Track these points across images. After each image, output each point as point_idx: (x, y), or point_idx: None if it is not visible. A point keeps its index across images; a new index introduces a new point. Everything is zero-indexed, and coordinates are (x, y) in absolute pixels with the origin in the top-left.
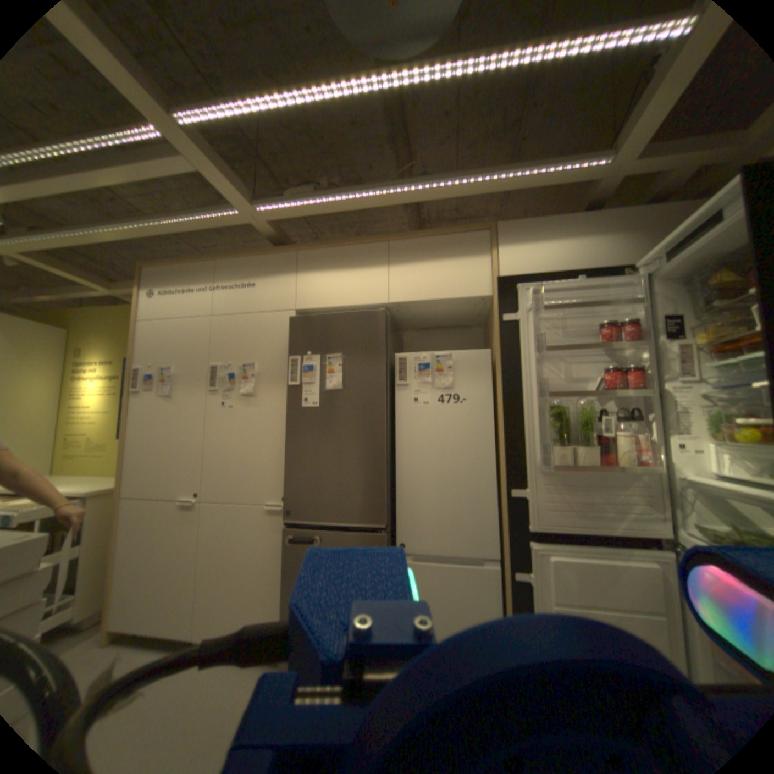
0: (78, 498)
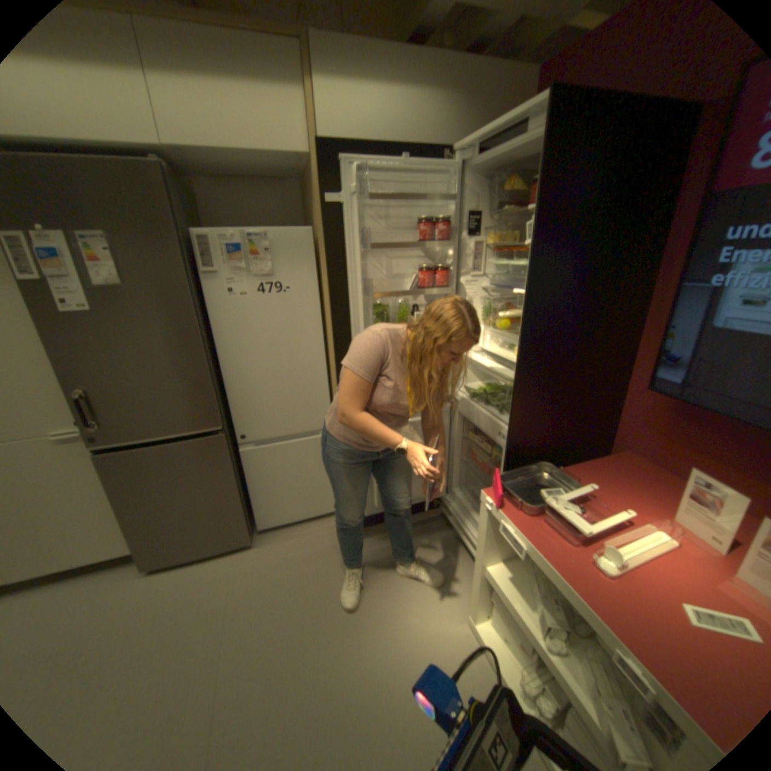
0: None
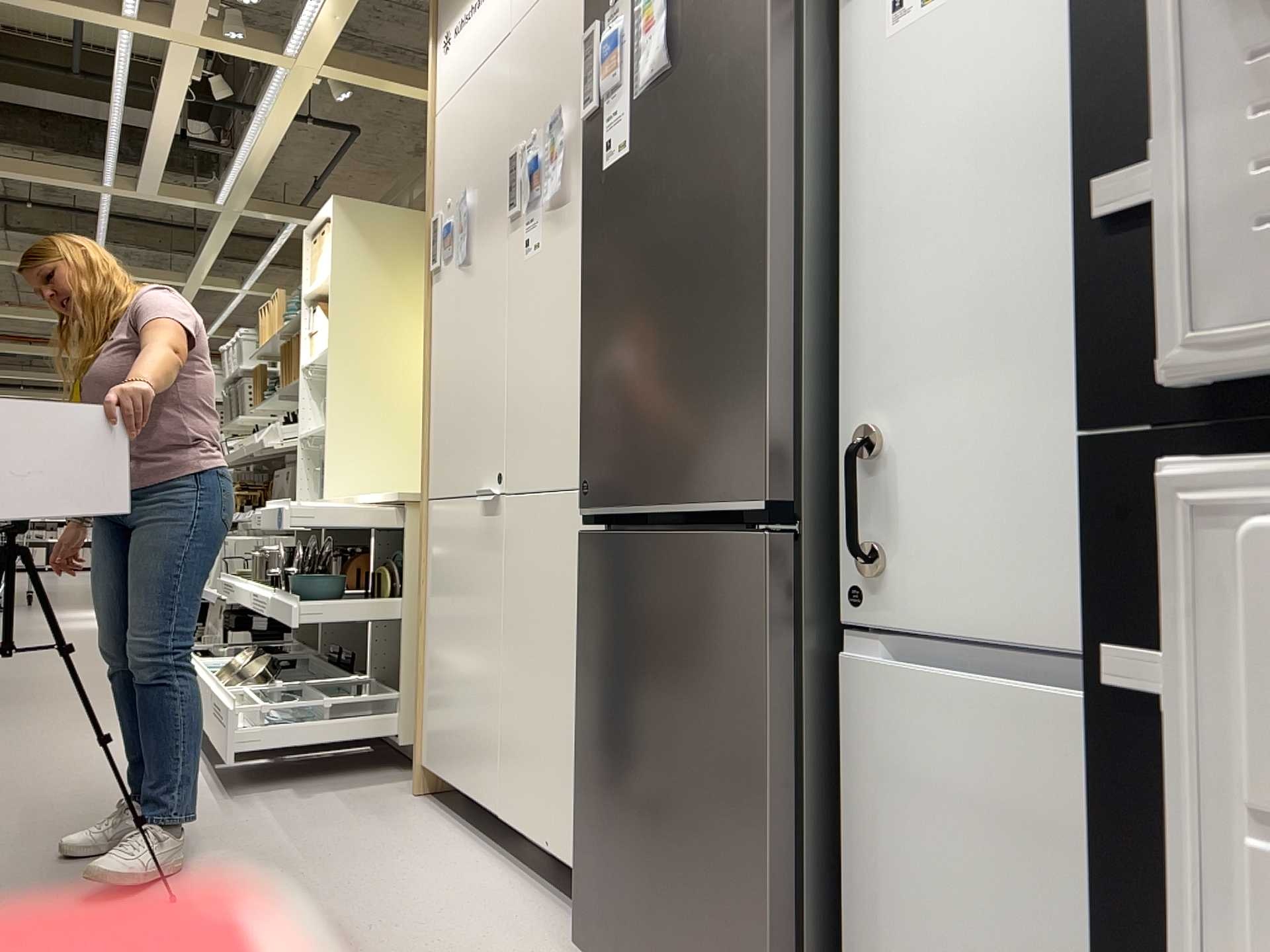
0: (401, 506)
